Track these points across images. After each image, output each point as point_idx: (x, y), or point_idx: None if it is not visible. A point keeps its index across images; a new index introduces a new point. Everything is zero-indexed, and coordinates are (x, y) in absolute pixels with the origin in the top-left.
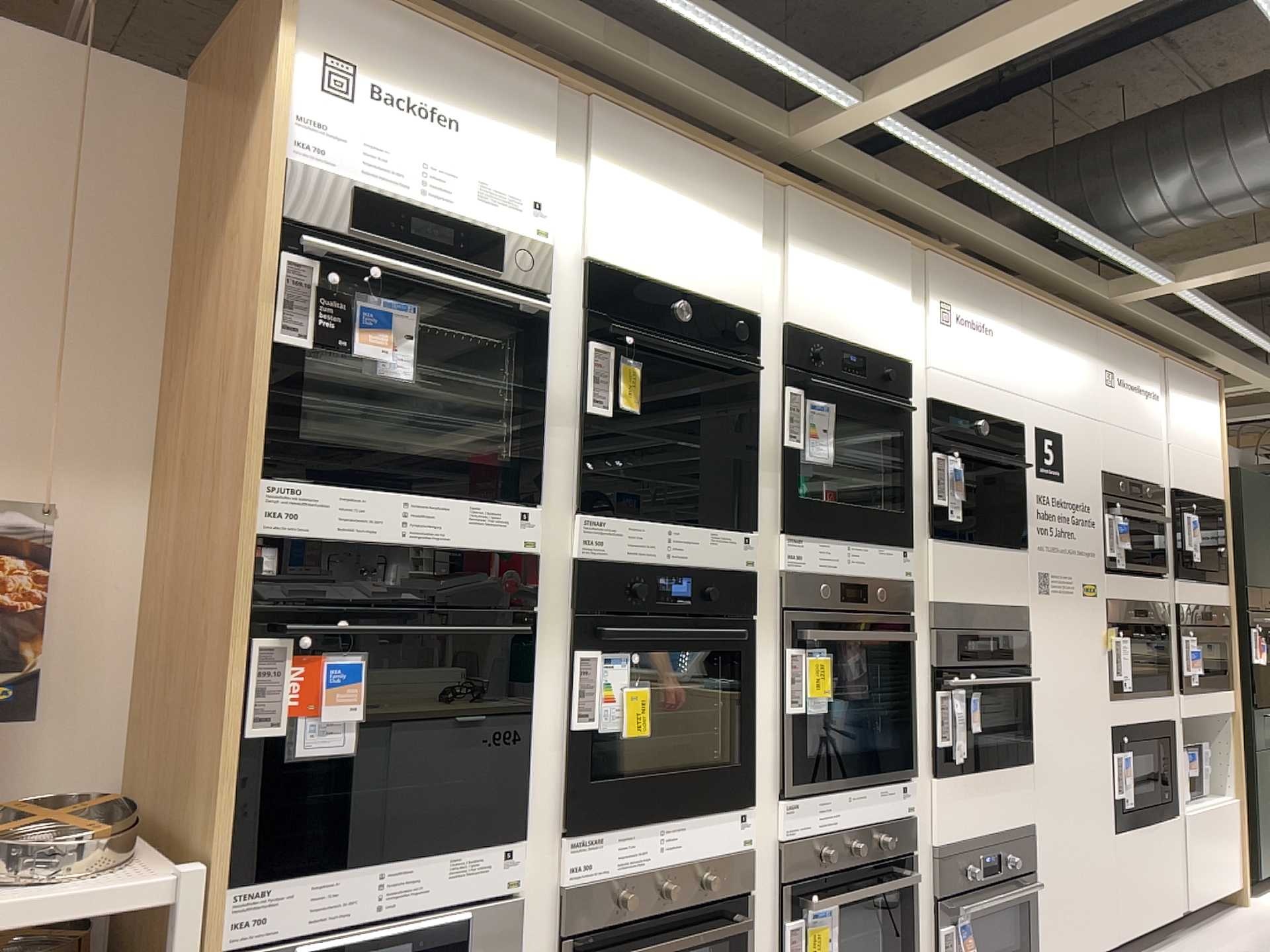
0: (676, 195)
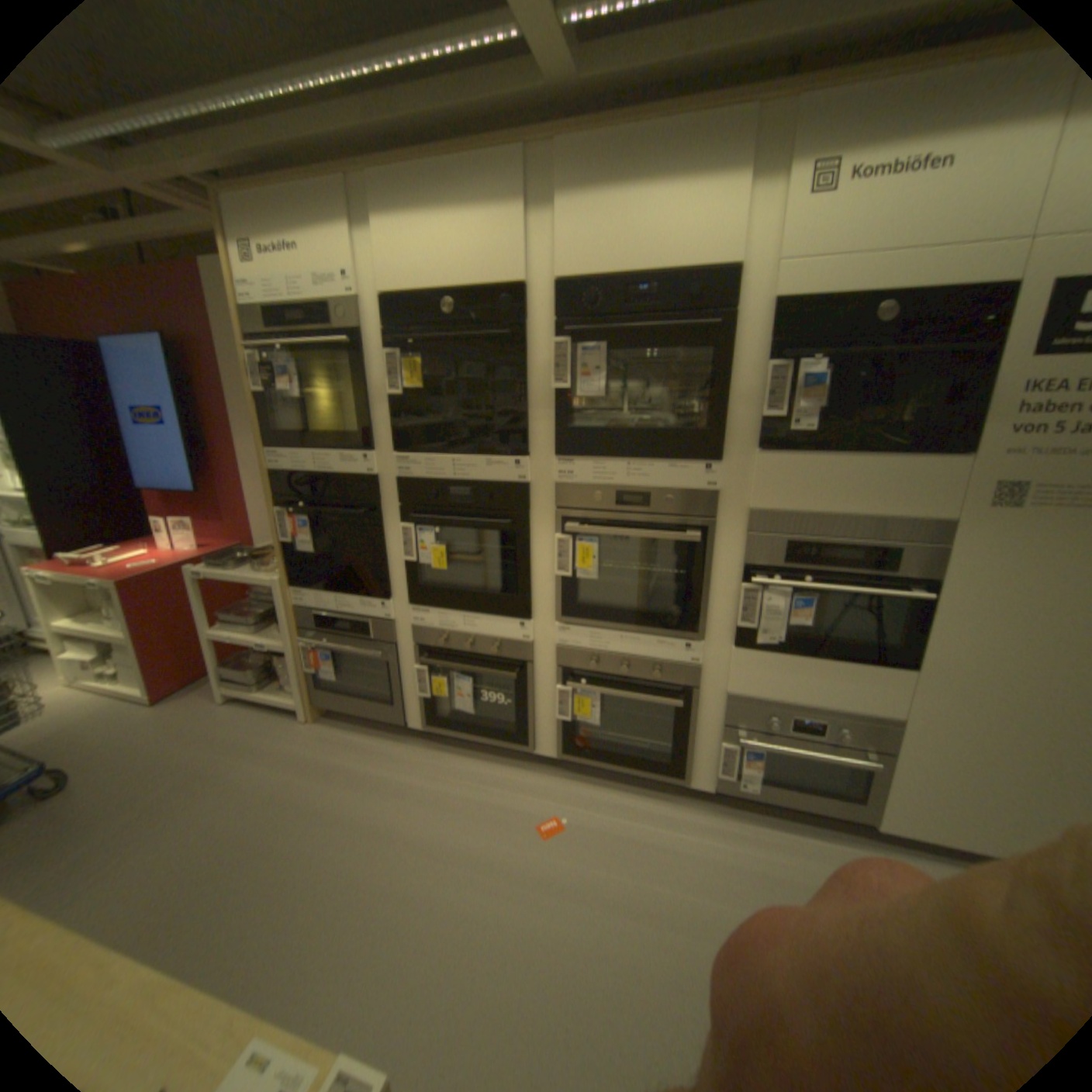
0: (439, 209)
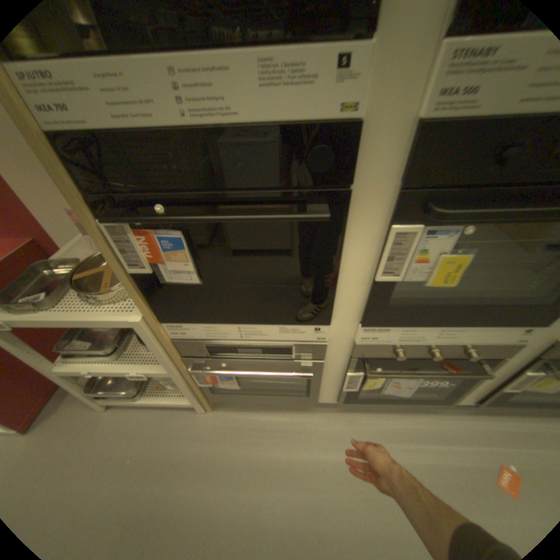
0: None
